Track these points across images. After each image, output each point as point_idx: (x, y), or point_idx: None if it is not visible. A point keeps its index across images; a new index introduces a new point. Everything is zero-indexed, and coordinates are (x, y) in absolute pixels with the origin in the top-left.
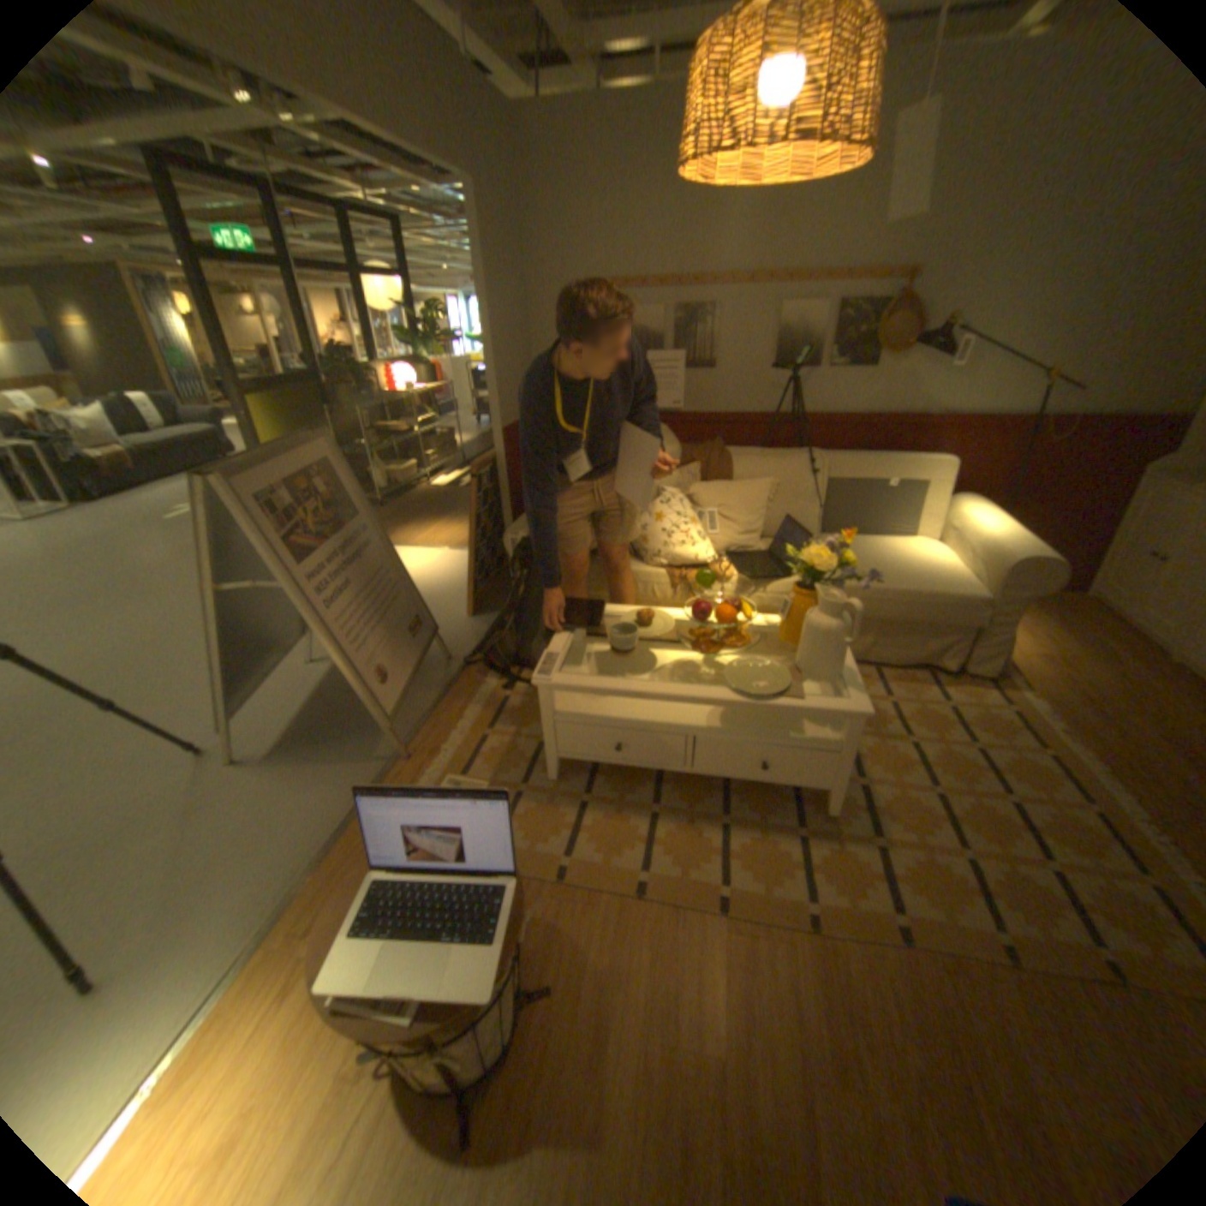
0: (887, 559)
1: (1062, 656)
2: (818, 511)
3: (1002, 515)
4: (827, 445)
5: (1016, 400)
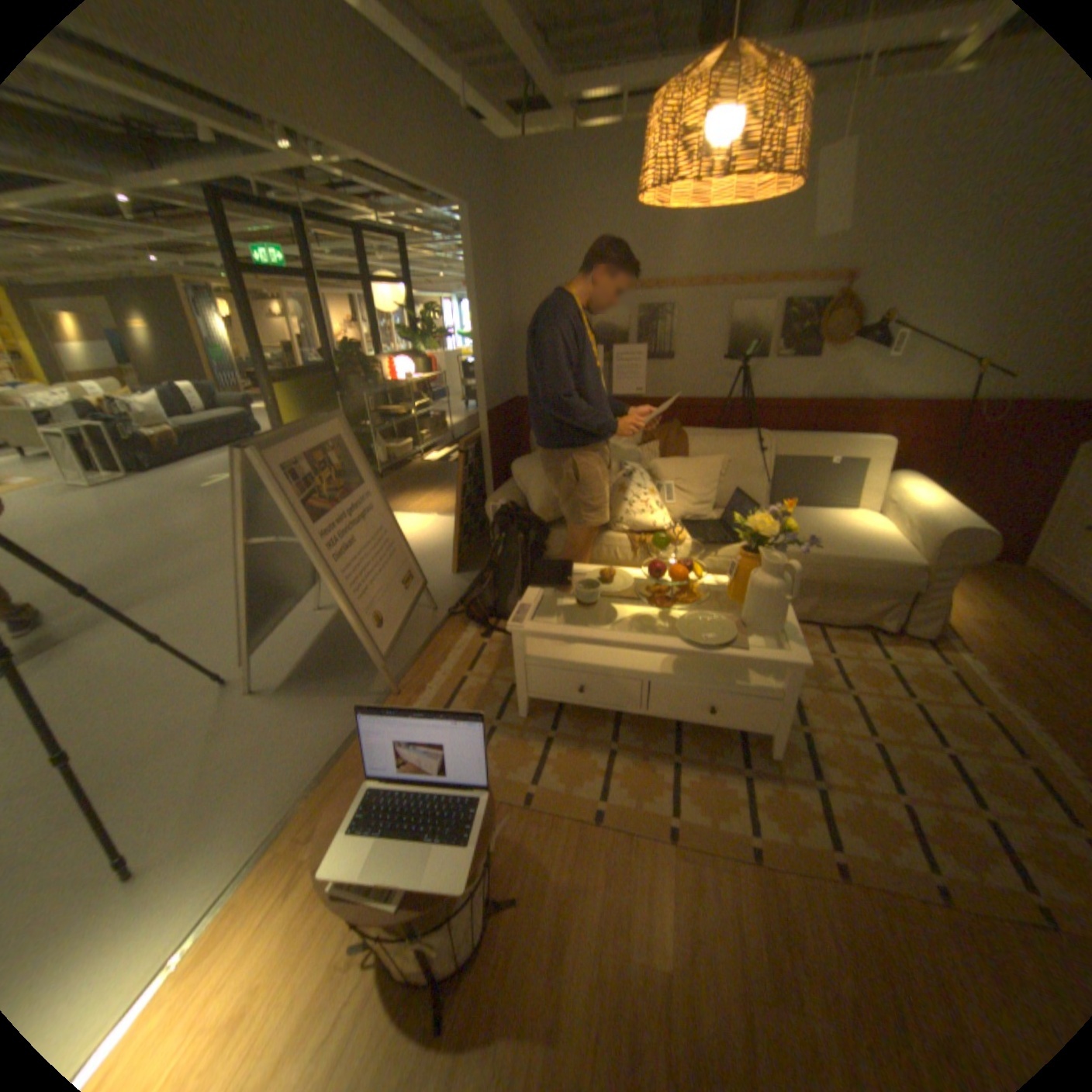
0: (830, 529)
1: (1000, 622)
2: (766, 485)
3: (938, 490)
4: (774, 426)
5: (951, 386)
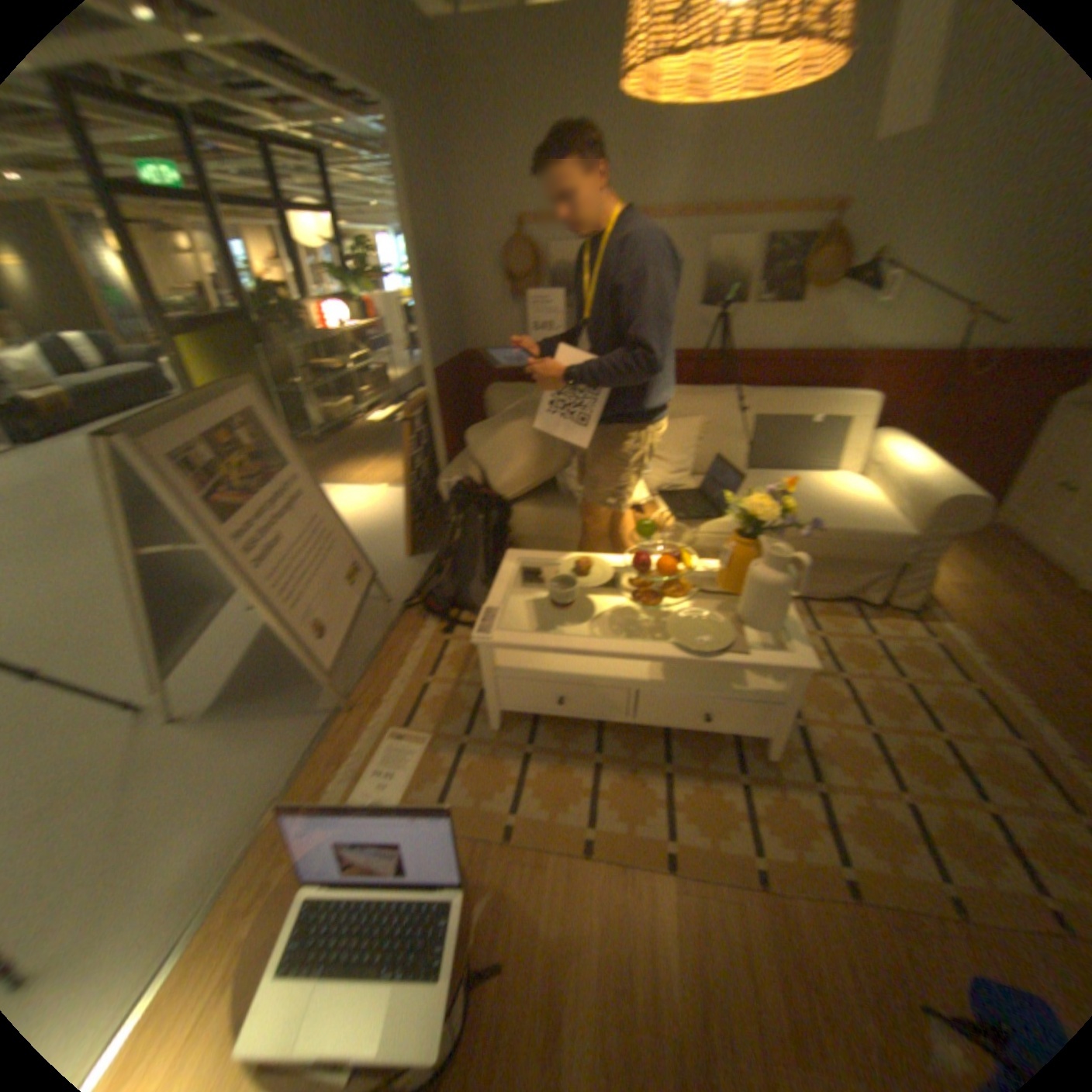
0: (814, 496)
1: (976, 585)
2: (745, 449)
3: (924, 451)
4: (751, 381)
5: (936, 335)
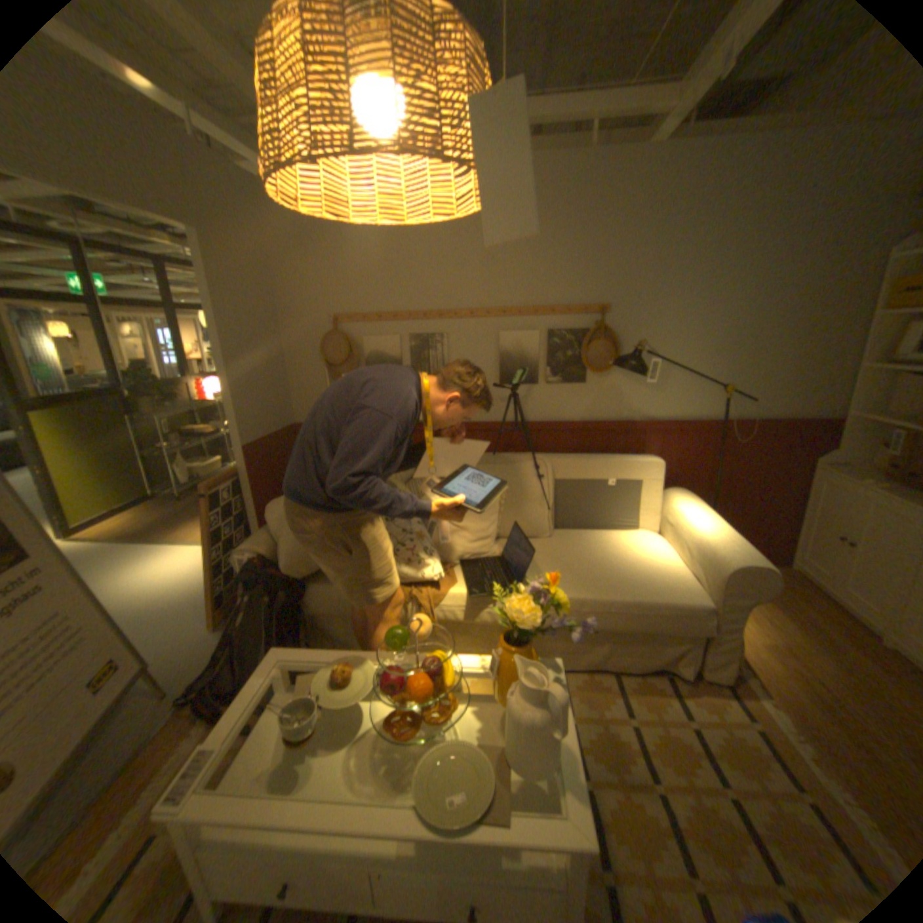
0: (613, 561)
1: (788, 646)
2: (547, 512)
3: (710, 513)
4: (552, 447)
5: (703, 408)
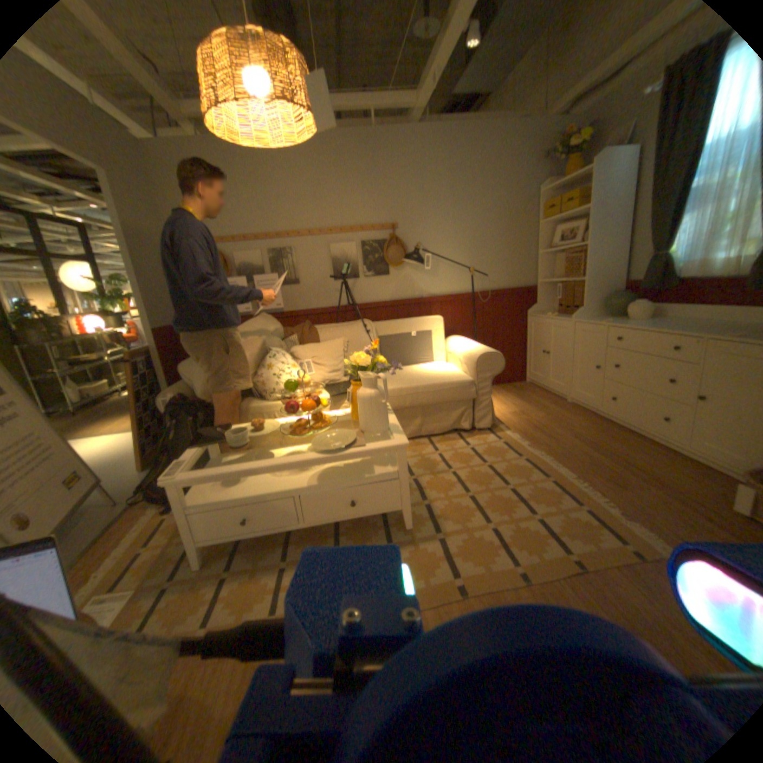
0: (416, 372)
1: (520, 410)
2: None
3: (468, 340)
4: (374, 320)
5: (460, 285)
